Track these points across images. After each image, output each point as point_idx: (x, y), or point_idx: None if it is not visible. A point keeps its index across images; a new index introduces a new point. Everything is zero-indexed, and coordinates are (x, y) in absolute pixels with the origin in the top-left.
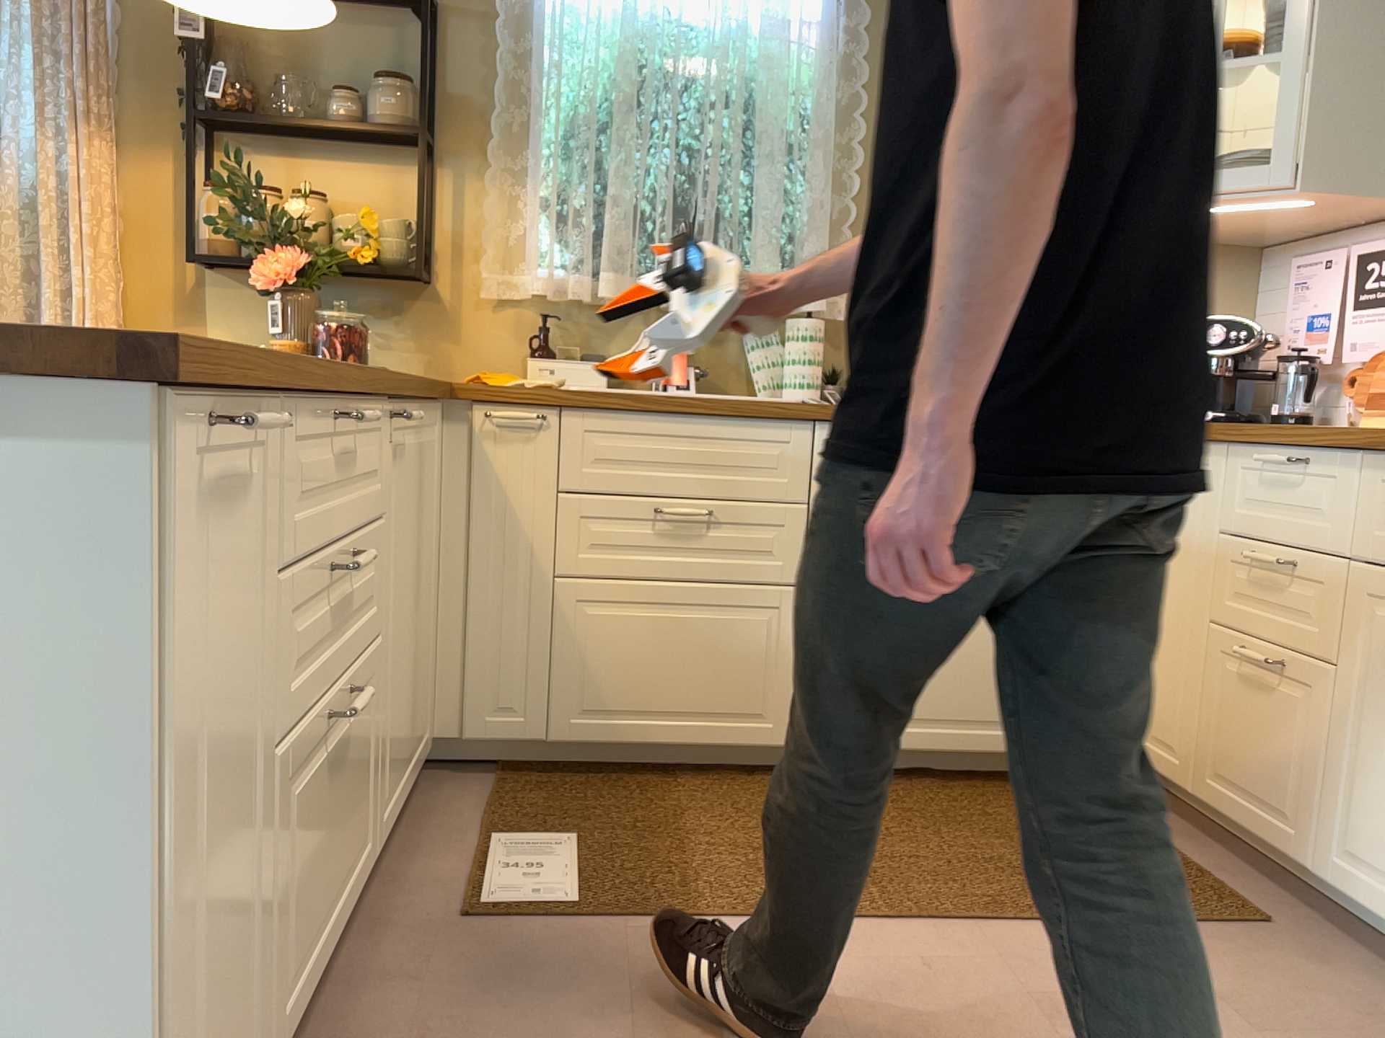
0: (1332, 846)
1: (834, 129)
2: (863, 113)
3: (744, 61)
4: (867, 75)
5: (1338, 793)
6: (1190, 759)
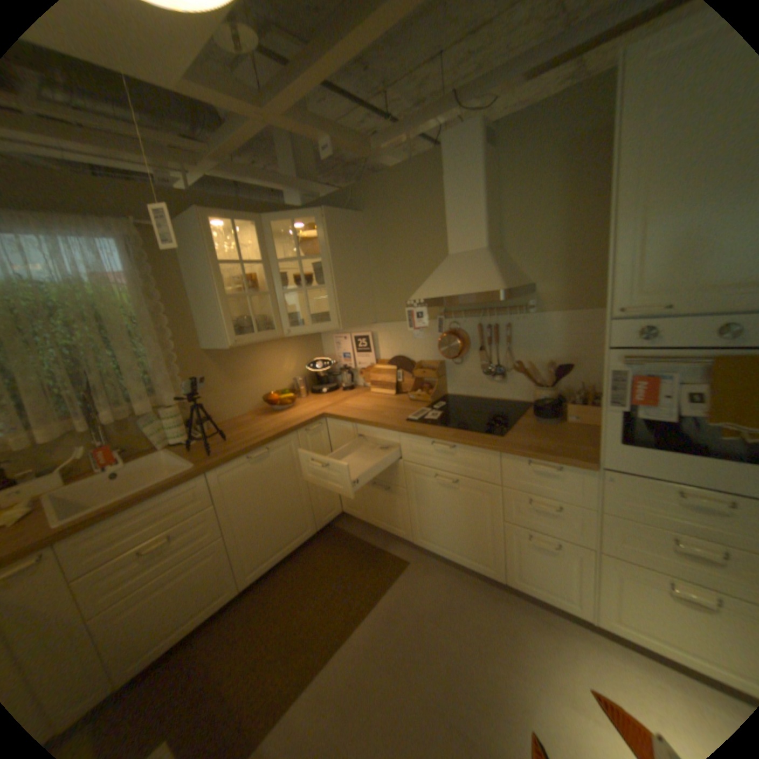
0: (415, 536)
1: (148, 322)
2: (159, 311)
3: (82, 298)
4: (155, 294)
5: (414, 522)
6: (362, 513)
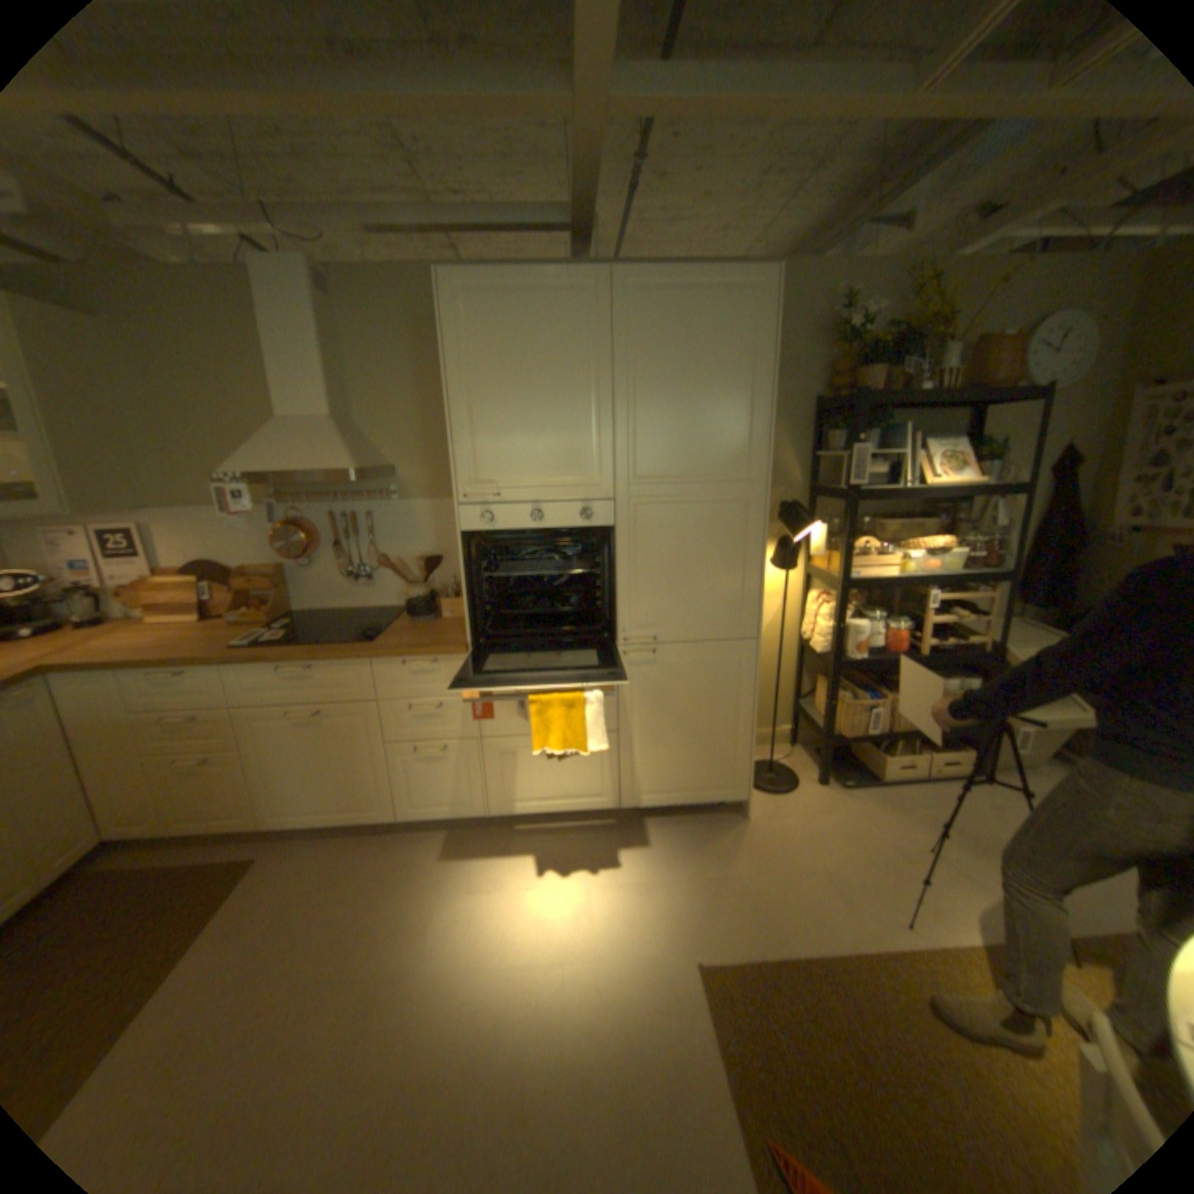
0: (261, 818)
1: None
2: None
3: None
4: None
5: (256, 798)
6: (152, 825)
